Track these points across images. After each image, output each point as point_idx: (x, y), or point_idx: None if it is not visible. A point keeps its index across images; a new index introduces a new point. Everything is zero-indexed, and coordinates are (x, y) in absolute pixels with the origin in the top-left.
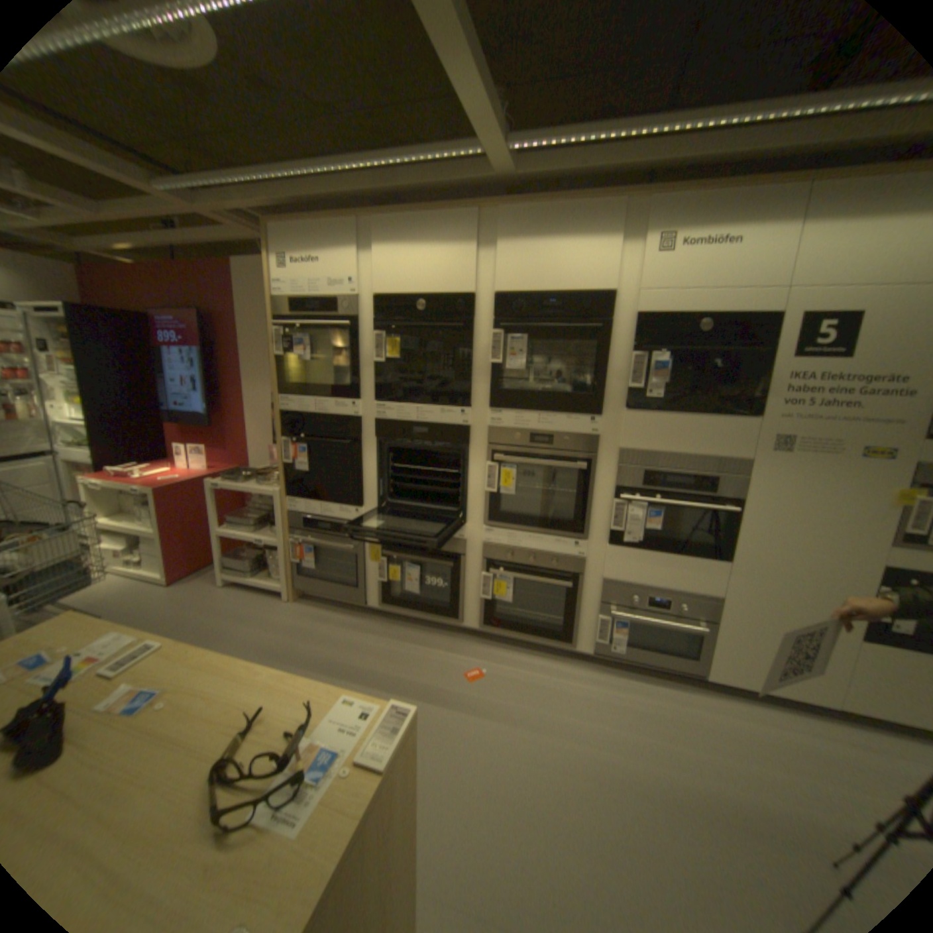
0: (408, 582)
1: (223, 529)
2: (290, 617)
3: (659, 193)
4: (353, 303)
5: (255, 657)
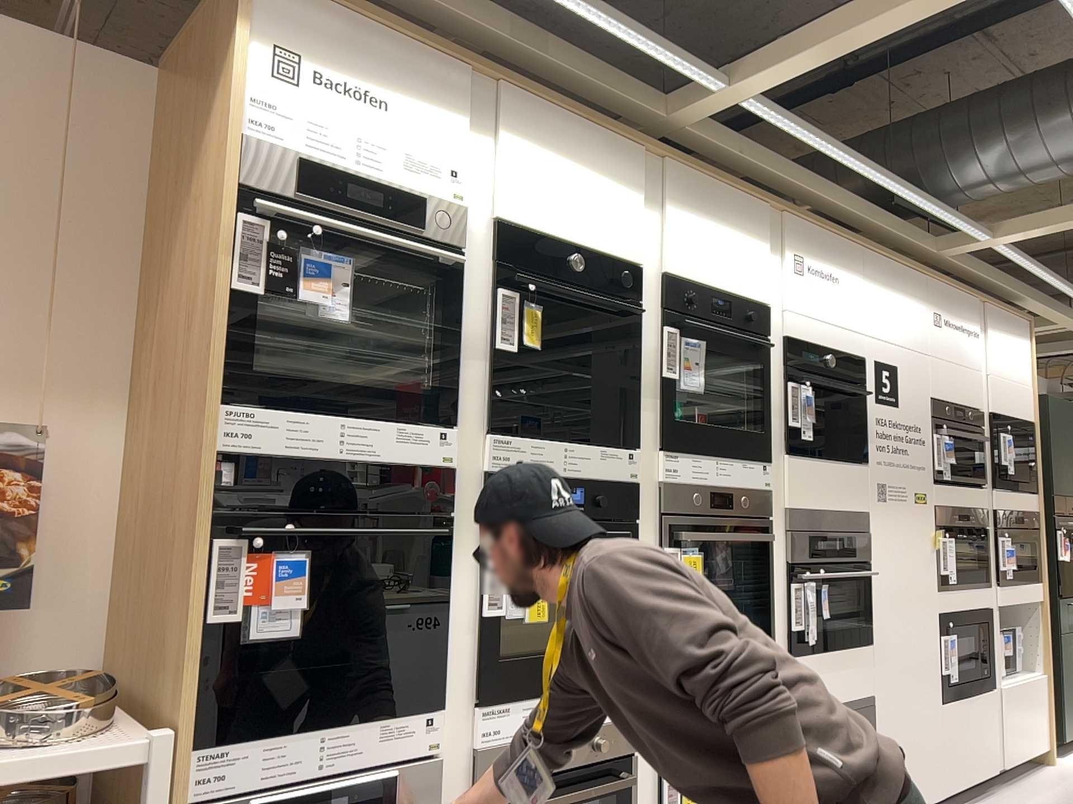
0: None
1: None
2: None
3: (782, 216)
4: (465, 224)
5: None
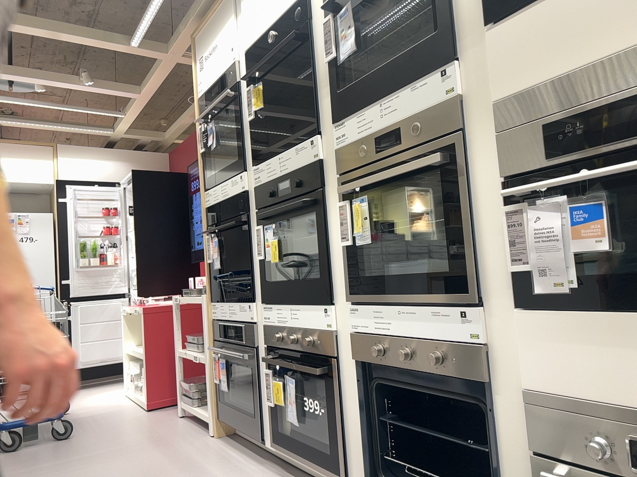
0: (290, 404)
1: (187, 348)
2: (201, 448)
3: None
4: (233, 69)
5: (131, 472)
